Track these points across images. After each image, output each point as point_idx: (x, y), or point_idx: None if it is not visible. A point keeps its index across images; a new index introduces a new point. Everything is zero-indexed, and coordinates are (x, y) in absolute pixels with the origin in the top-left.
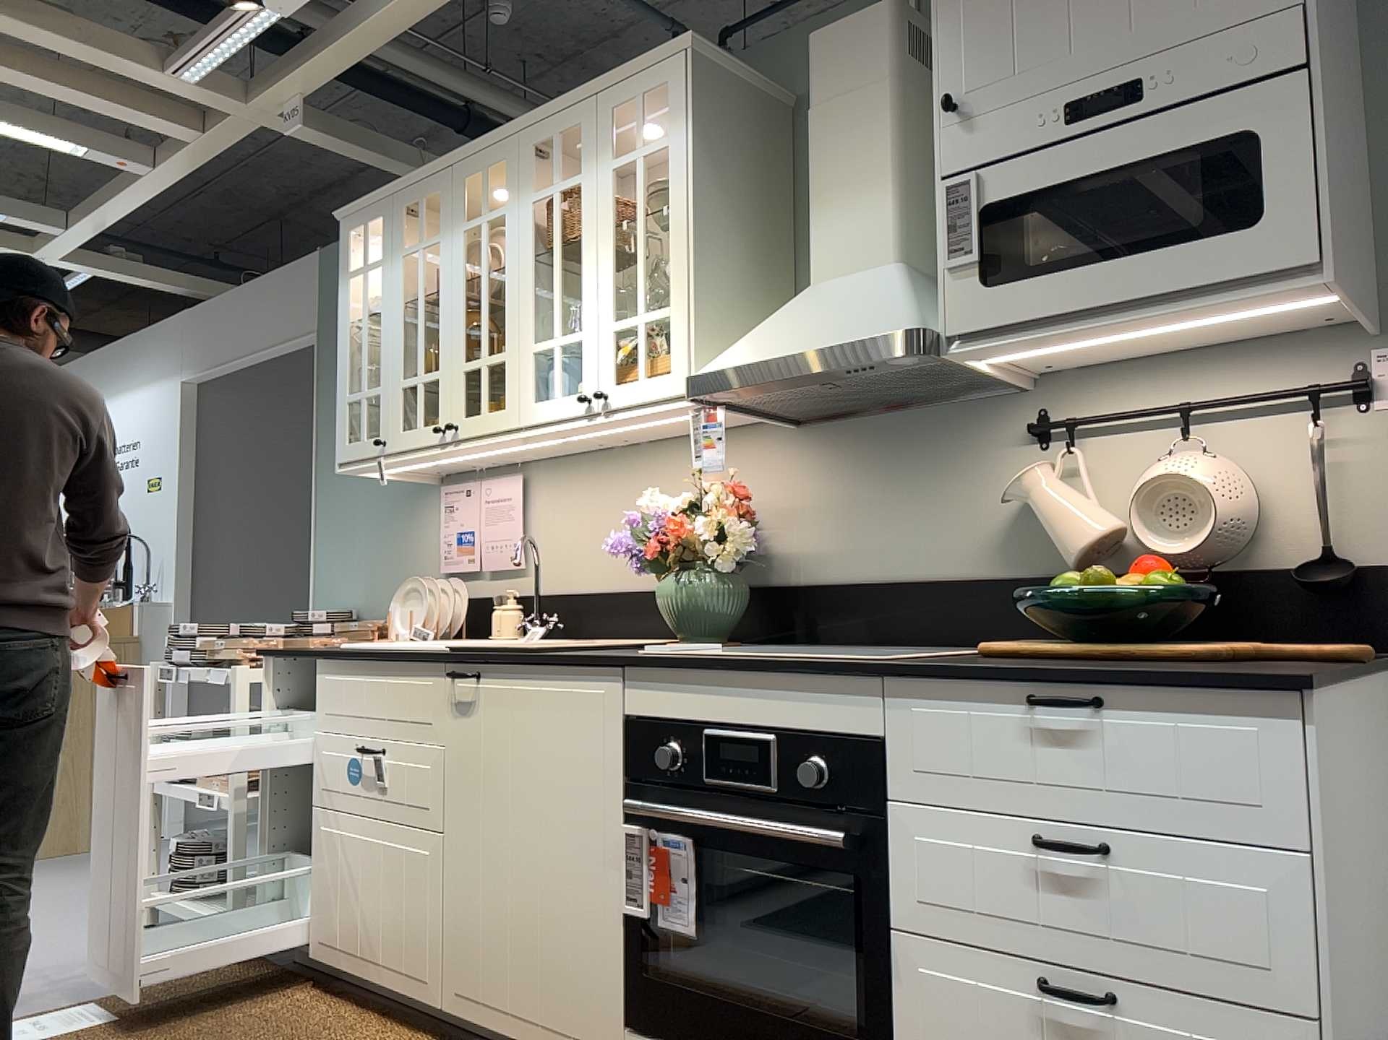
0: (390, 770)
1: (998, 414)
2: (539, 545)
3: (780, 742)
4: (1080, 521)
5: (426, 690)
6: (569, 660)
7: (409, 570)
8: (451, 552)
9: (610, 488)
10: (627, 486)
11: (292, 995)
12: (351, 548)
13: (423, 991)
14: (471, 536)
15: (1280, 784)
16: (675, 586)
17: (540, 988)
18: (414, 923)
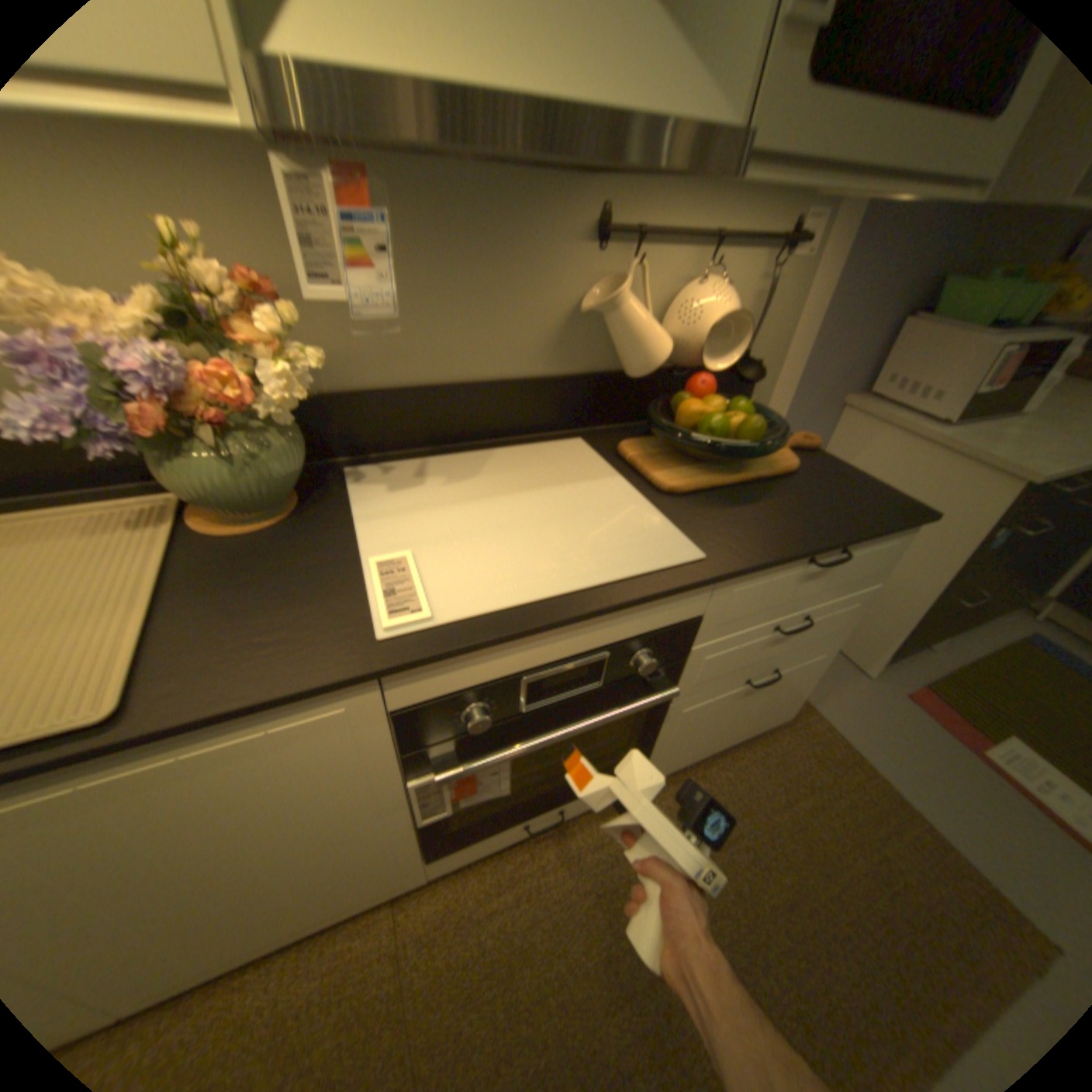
0: None
1: (567, 197)
2: None
3: (609, 652)
4: (660, 341)
5: None
6: (257, 707)
7: None
8: None
9: None
10: None
11: None
12: None
13: None
14: None
15: (890, 563)
16: (208, 458)
17: (301, 914)
18: None
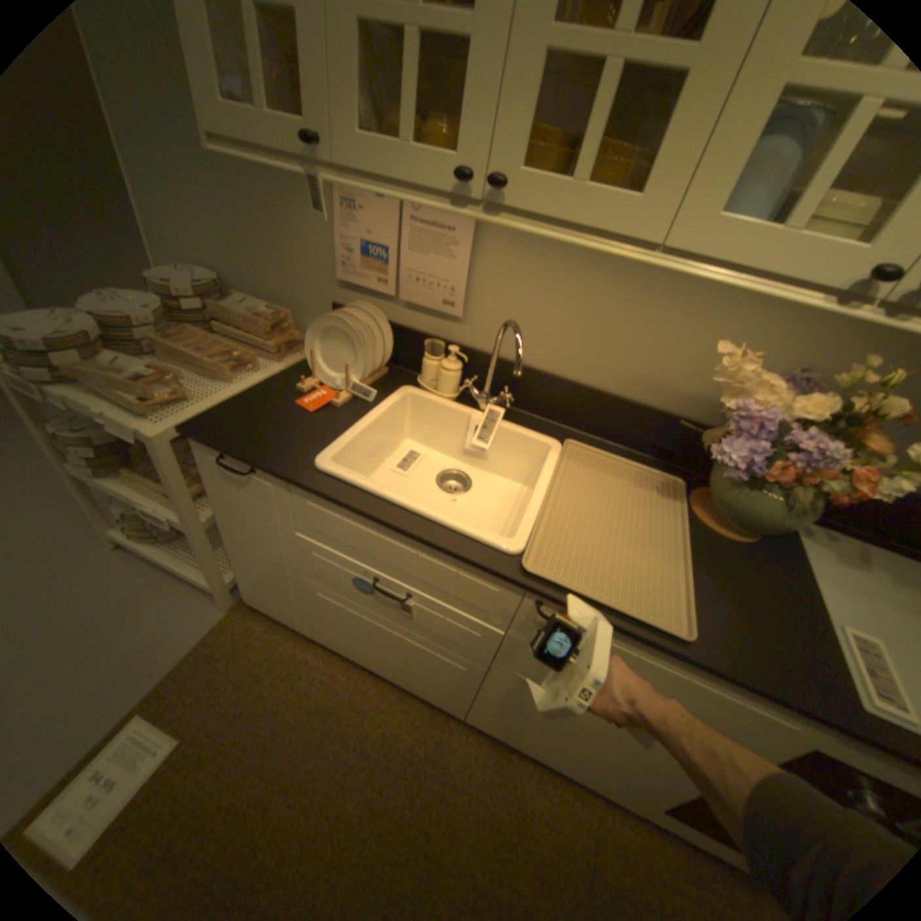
0: (421, 612)
1: None
2: (485, 298)
3: None
4: None
5: (488, 592)
6: (776, 701)
7: (286, 255)
8: (354, 261)
9: (616, 272)
10: (644, 280)
11: (306, 662)
12: (187, 193)
13: (446, 708)
14: (386, 253)
15: None
16: (770, 497)
17: (581, 767)
18: (441, 686)
